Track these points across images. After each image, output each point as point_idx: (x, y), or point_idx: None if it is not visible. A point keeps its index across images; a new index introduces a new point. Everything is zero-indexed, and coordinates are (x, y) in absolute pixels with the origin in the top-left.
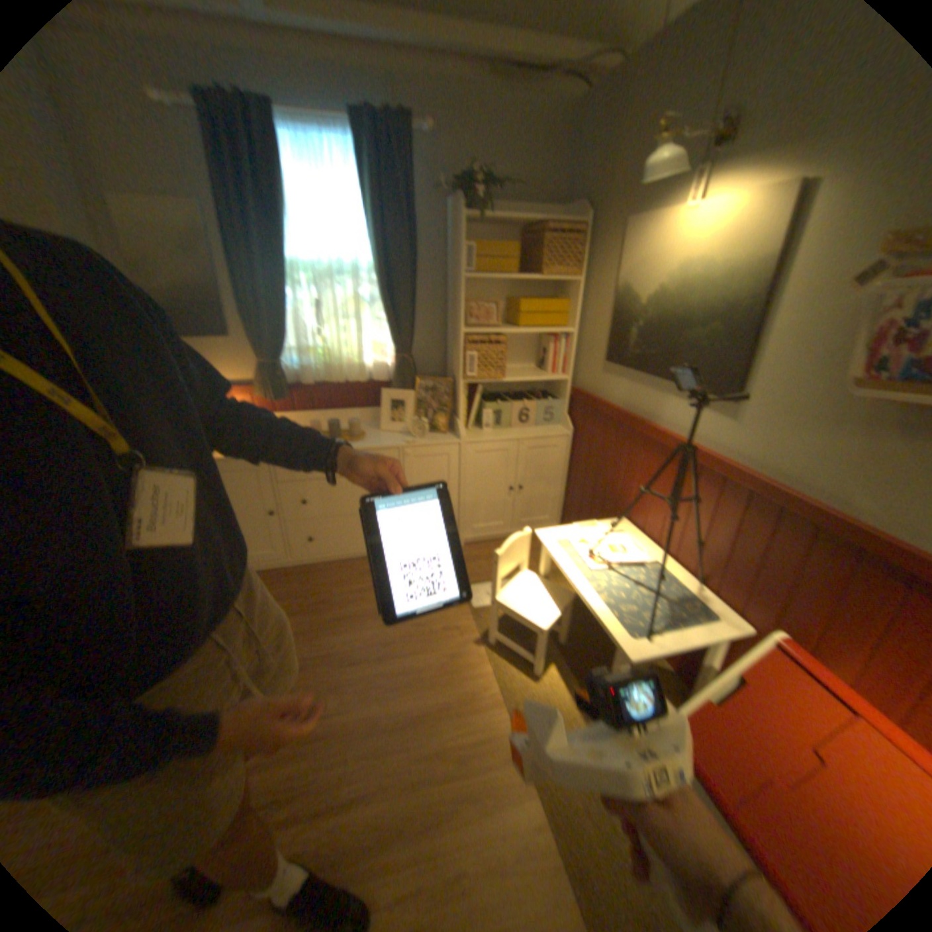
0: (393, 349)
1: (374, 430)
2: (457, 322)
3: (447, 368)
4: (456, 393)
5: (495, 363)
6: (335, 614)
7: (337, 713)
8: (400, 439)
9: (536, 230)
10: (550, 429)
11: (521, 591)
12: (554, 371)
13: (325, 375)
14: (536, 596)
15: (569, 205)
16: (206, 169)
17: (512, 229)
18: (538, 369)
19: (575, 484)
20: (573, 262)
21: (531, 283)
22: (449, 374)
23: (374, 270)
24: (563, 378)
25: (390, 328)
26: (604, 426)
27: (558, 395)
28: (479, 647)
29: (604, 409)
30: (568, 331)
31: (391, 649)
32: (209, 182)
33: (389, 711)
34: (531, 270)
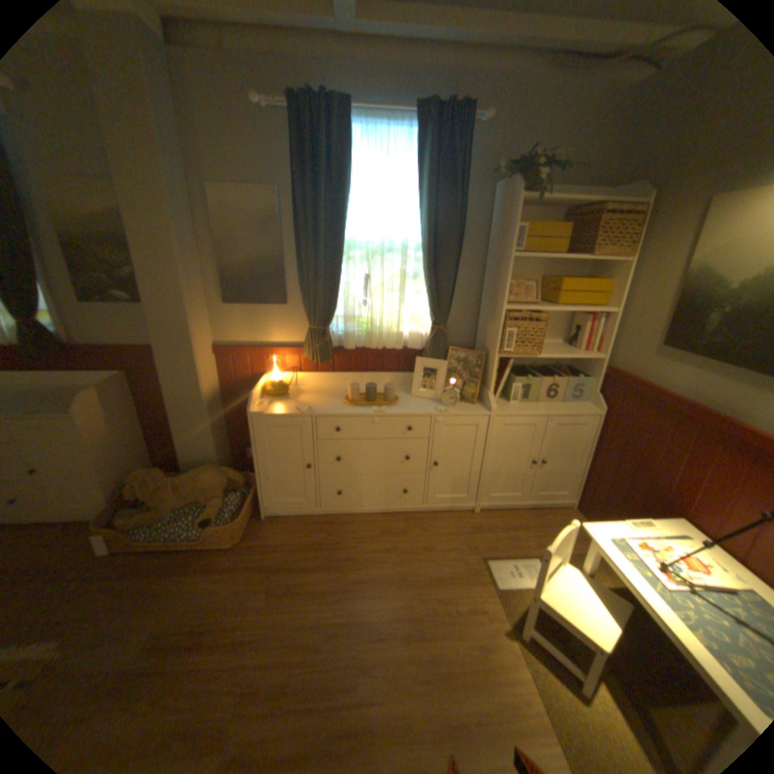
0: (430, 321)
1: (406, 395)
2: (499, 298)
3: (477, 340)
4: (489, 366)
5: (530, 339)
6: (361, 576)
7: (369, 704)
8: (432, 406)
9: (590, 211)
10: (581, 407)
11: (568, 592)
12: (589, 349)
13: (367, 342)
14: (587, 602)
15: (618, 187)
16: (291, 161)
17: (557, 210)
18: (568, 345)
19: (606, 466)
20: (626, 243)
21: (570, 263)
22: (479, 347)
23: (423, 249)
24: (600, 357)
25: (429, 302)
26: (657, 414)
27: (590, 372)
28: (513, 642)
29: (661, 396)
30: (613, 311)
31: (419, 629)
32: (291, 172)
33: (423, 713)
34: (578, 250)
